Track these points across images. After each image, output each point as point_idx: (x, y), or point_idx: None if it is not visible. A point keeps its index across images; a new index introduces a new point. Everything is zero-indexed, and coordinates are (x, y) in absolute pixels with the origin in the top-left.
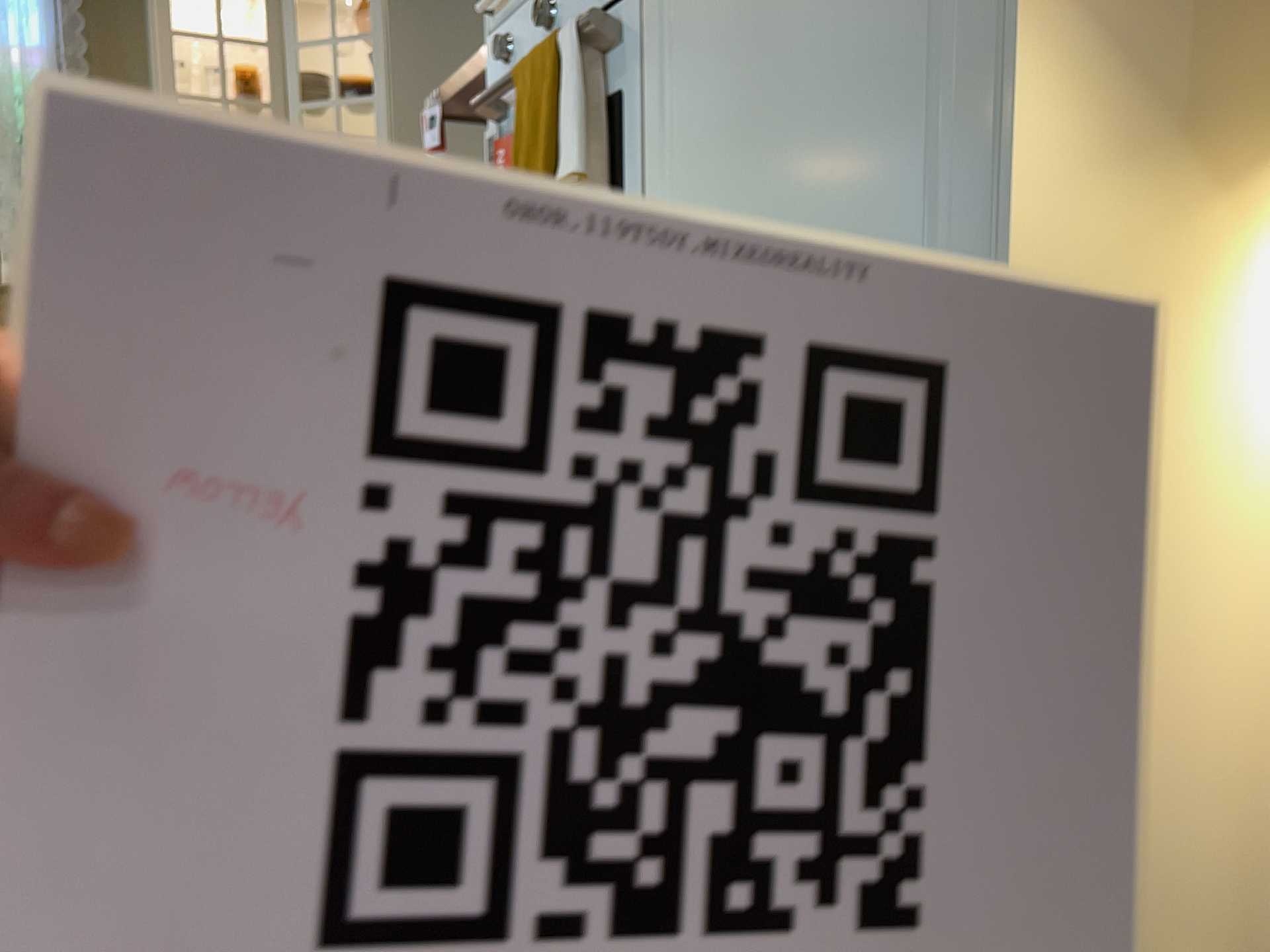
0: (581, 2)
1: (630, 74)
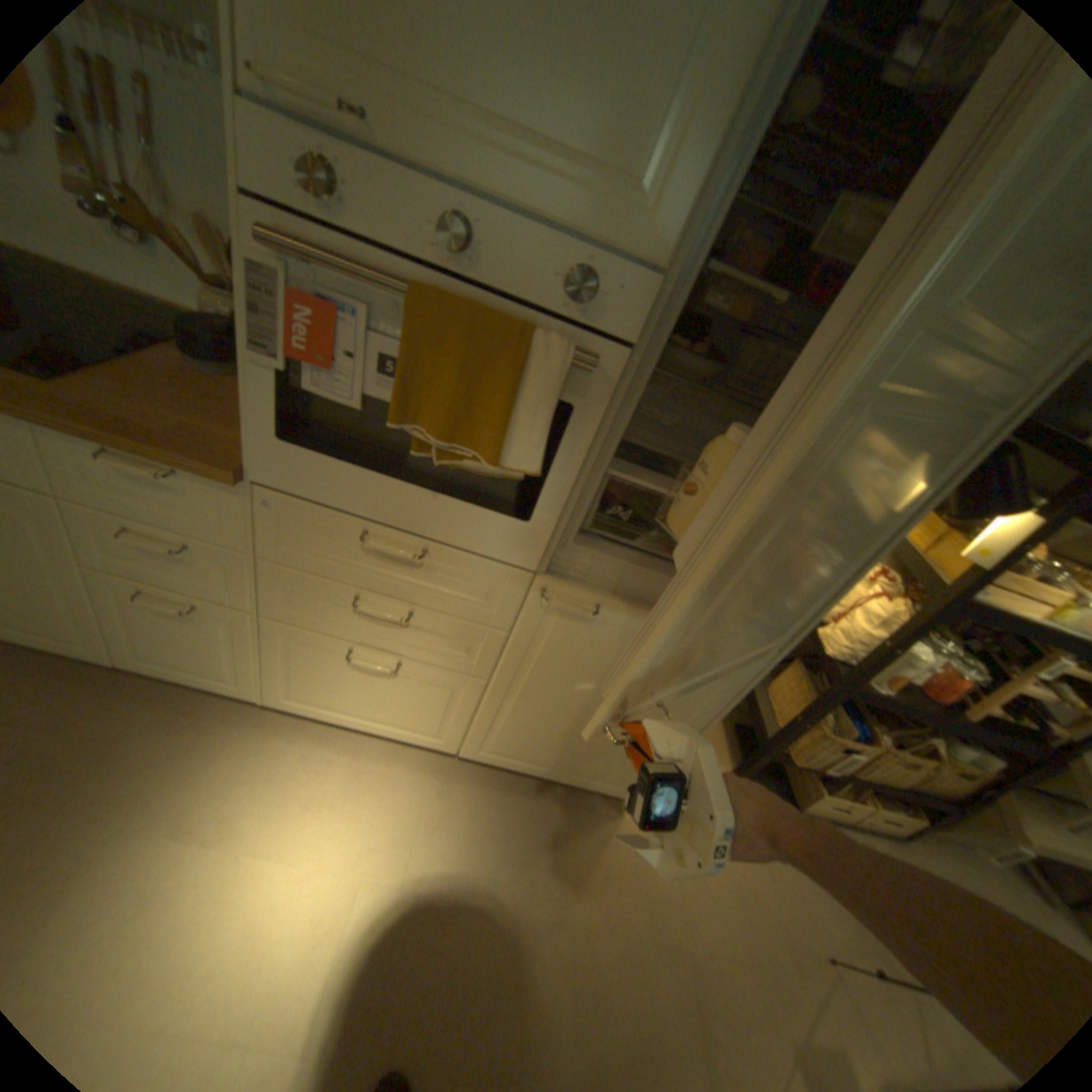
0: (519, 270)
1: (592, 407)
